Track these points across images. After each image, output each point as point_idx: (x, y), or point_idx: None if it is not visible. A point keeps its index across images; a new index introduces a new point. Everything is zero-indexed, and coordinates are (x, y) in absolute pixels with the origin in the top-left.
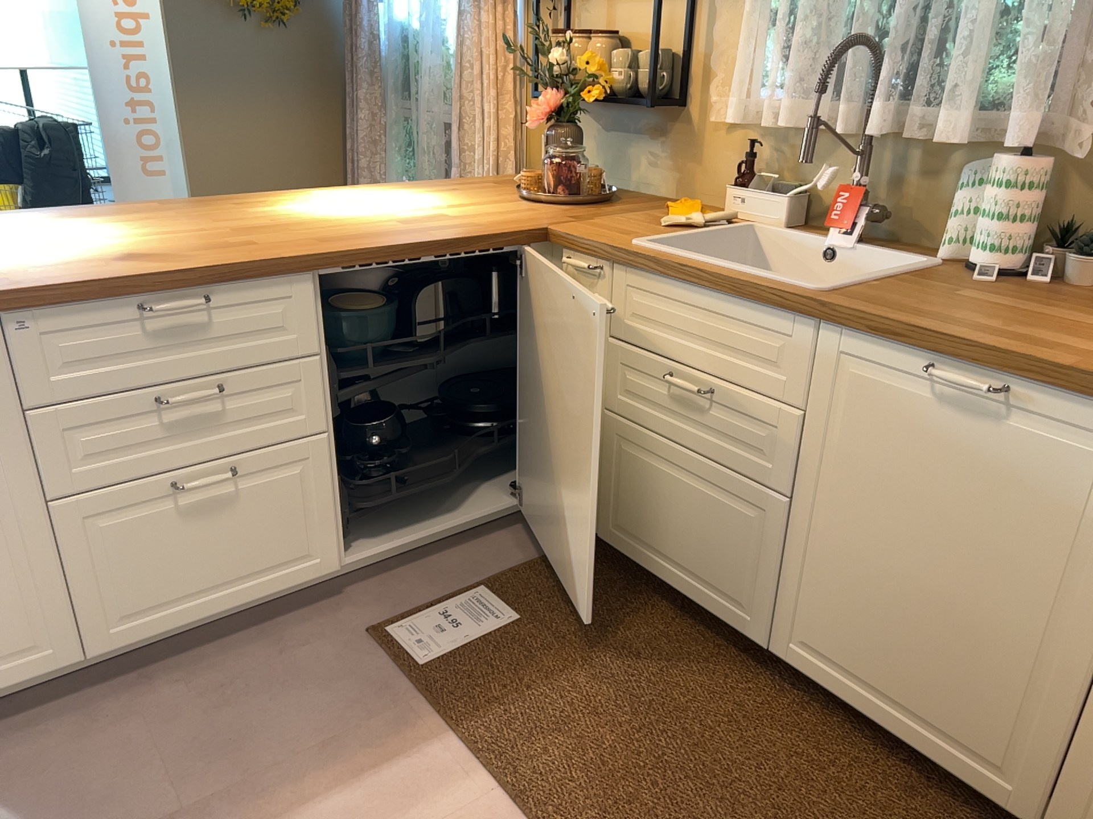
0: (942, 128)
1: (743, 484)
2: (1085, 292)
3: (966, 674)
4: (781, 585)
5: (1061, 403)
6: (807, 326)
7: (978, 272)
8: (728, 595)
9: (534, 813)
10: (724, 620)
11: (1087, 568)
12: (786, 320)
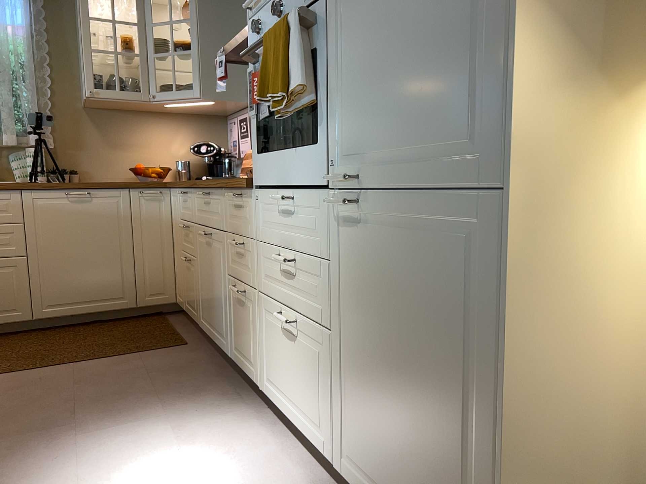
0: (8, 139)
1: (2, 261)
2: (70, 183)
3: (104, 277)
4: (30, 291)
5: (103, 191)
6: (16, 194)
7: (38, 182)
8: (7, 311)
9: (20, 371)
10: (7, 323)
11: (122, 229)
12: (6, 194)
